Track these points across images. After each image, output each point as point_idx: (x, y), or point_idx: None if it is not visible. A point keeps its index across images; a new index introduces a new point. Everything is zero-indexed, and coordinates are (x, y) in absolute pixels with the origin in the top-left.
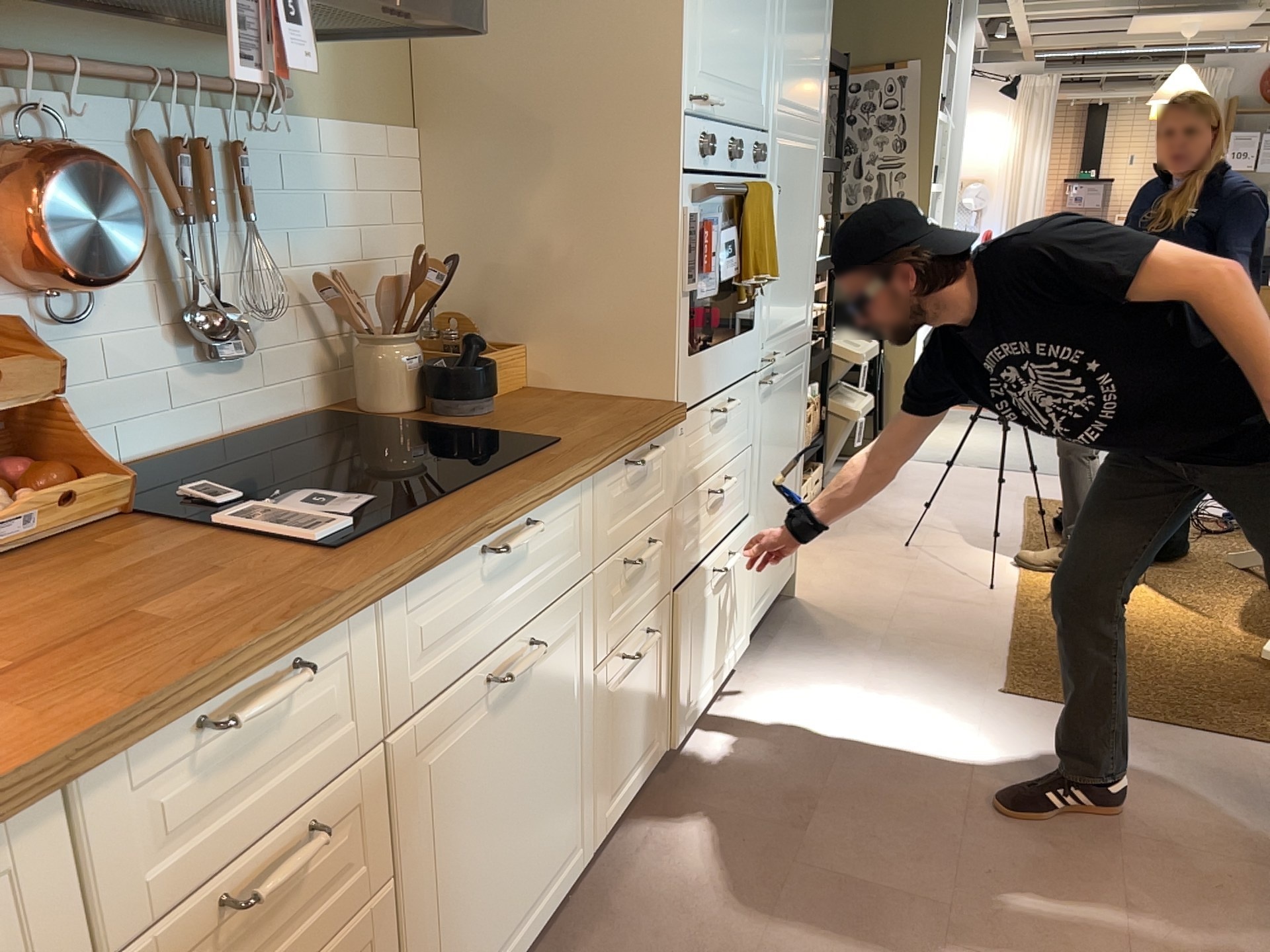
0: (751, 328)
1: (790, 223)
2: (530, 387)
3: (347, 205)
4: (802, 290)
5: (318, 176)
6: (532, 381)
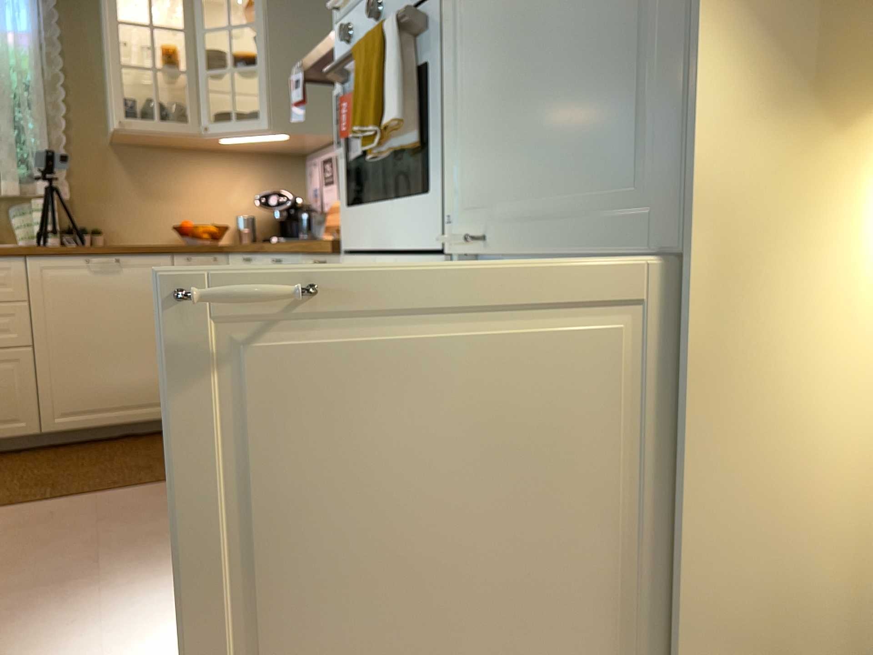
0: (431, 192)
1: (520, 8)
2: None
3: None
4: (602, 121)
5: None
6: None
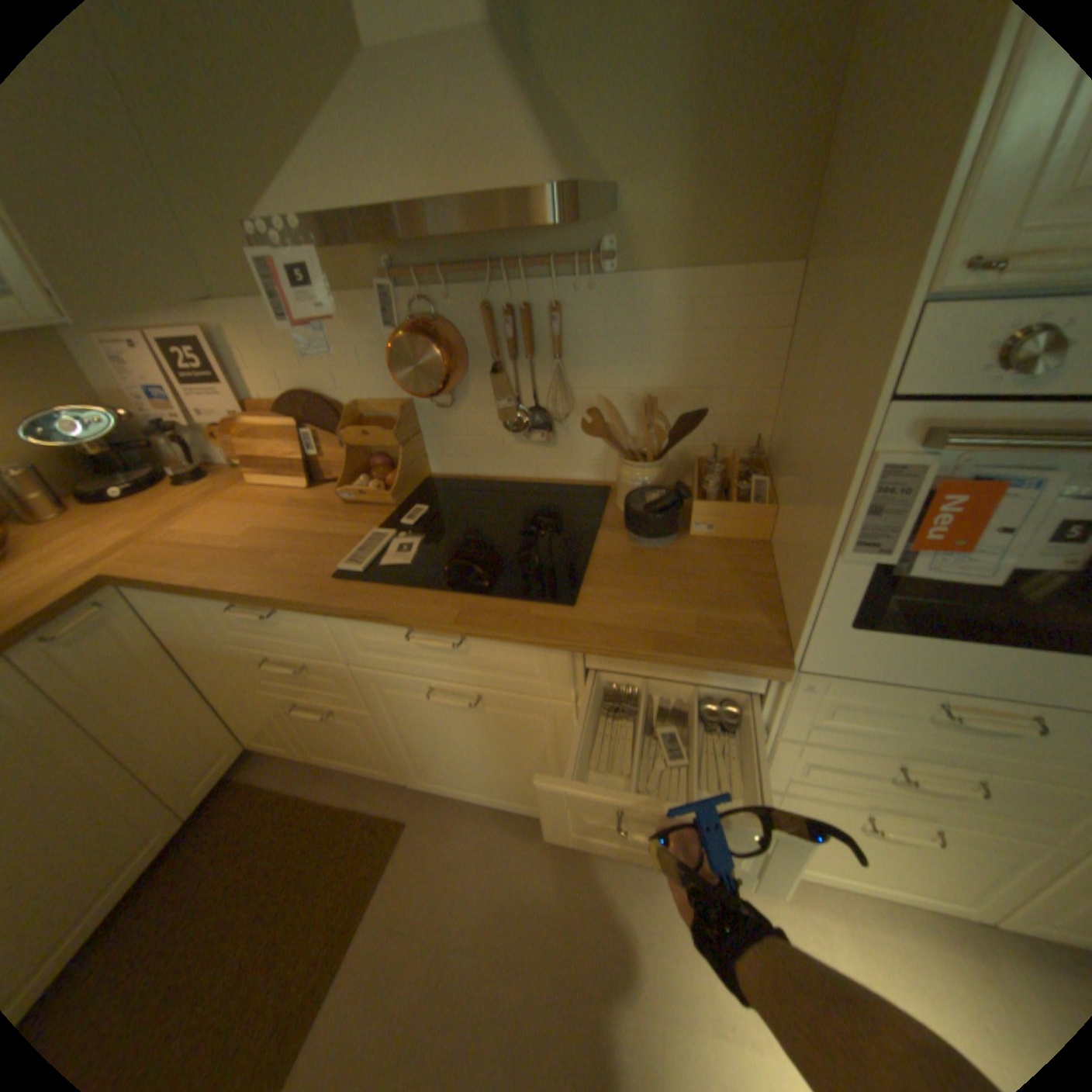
0: None
1: None
2: (767, 544)
3: (671, 341)
4: None
5: (640, 318)
6: (776, 540)
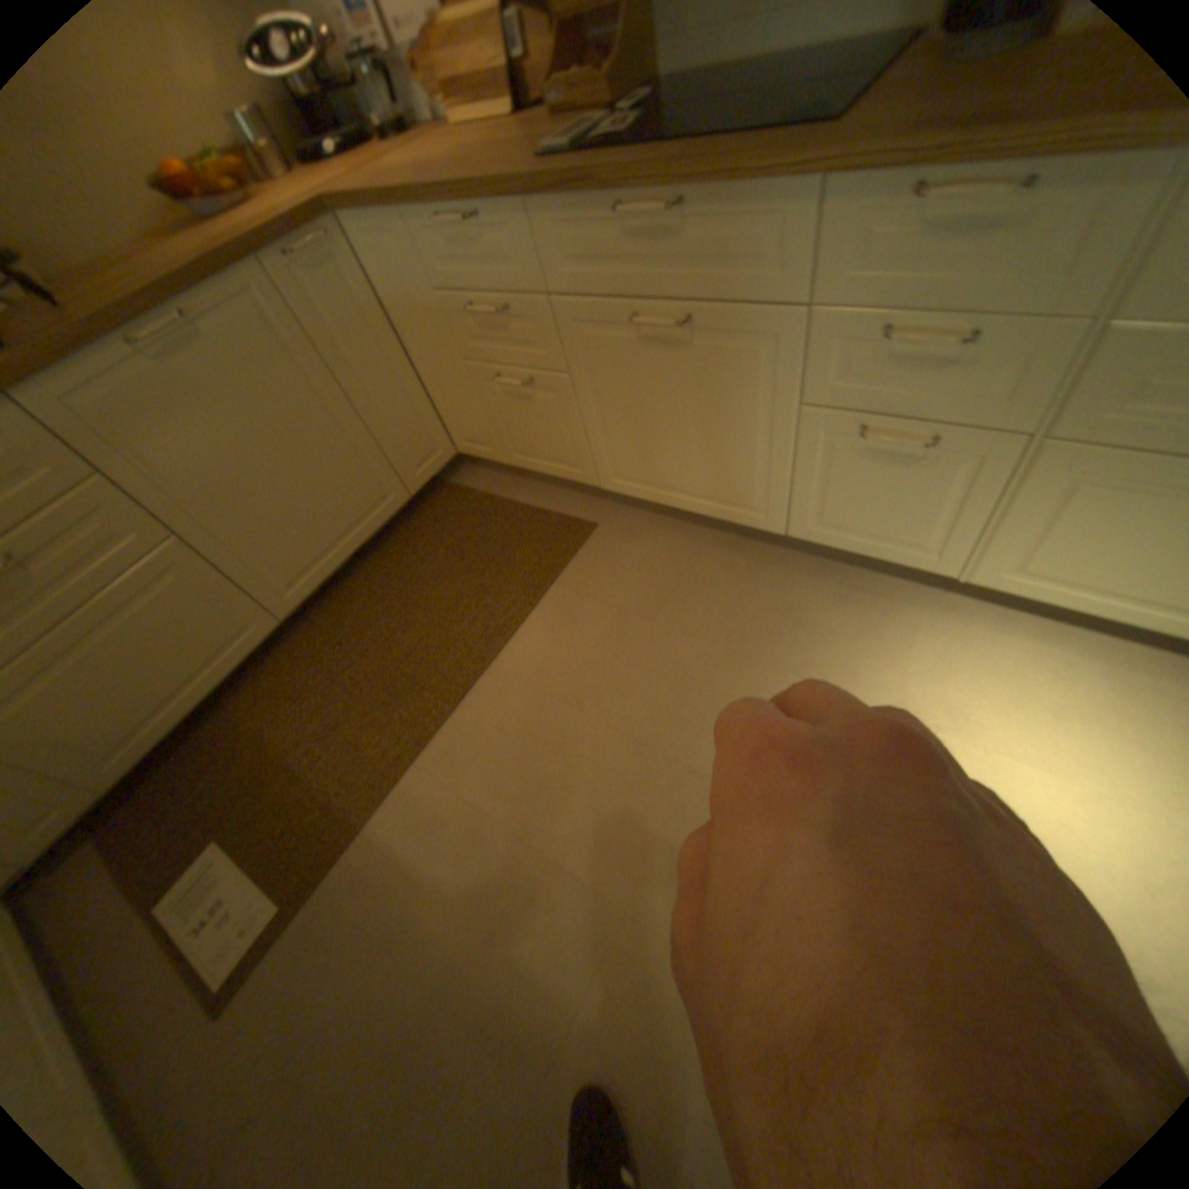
0: None
1: None
2: None
3: None
4: None
5: None
6: None
